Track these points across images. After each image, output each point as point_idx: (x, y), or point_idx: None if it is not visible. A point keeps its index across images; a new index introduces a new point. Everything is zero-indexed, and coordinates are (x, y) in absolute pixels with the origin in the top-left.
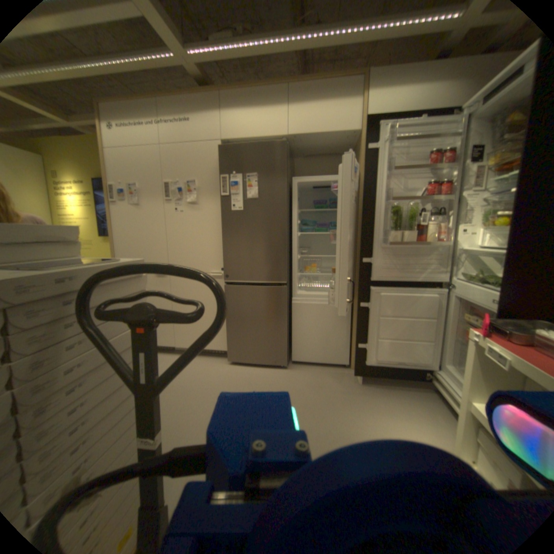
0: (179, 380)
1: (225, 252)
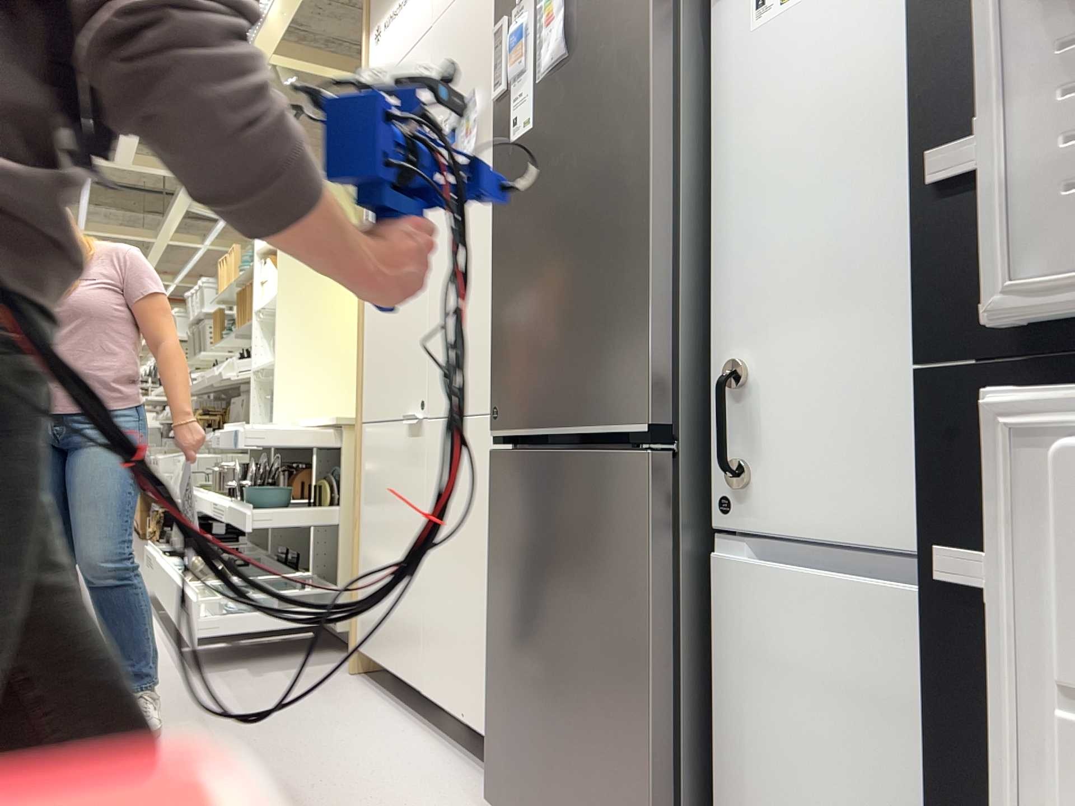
0: (303, 797)
1: (496, 316)
